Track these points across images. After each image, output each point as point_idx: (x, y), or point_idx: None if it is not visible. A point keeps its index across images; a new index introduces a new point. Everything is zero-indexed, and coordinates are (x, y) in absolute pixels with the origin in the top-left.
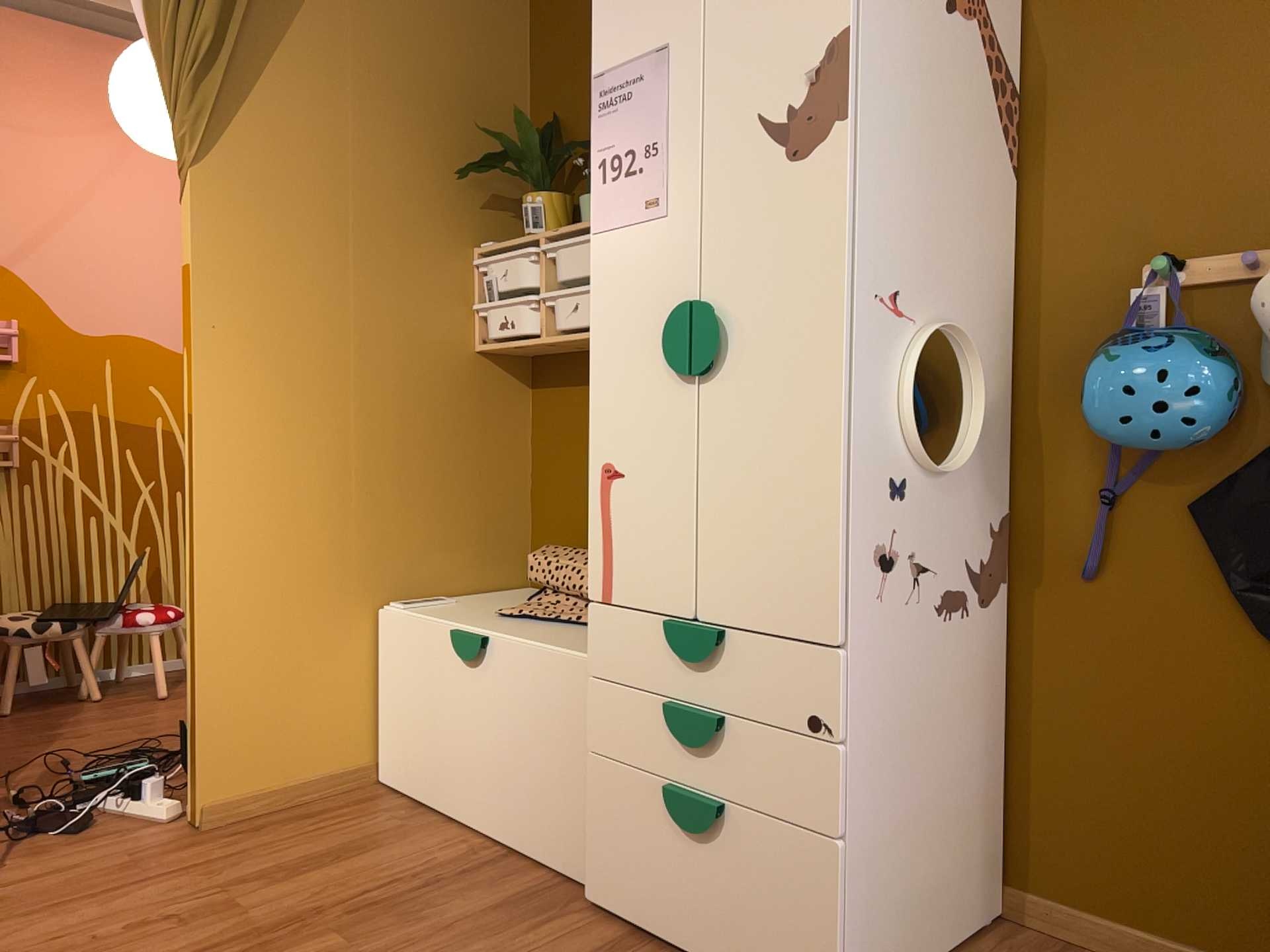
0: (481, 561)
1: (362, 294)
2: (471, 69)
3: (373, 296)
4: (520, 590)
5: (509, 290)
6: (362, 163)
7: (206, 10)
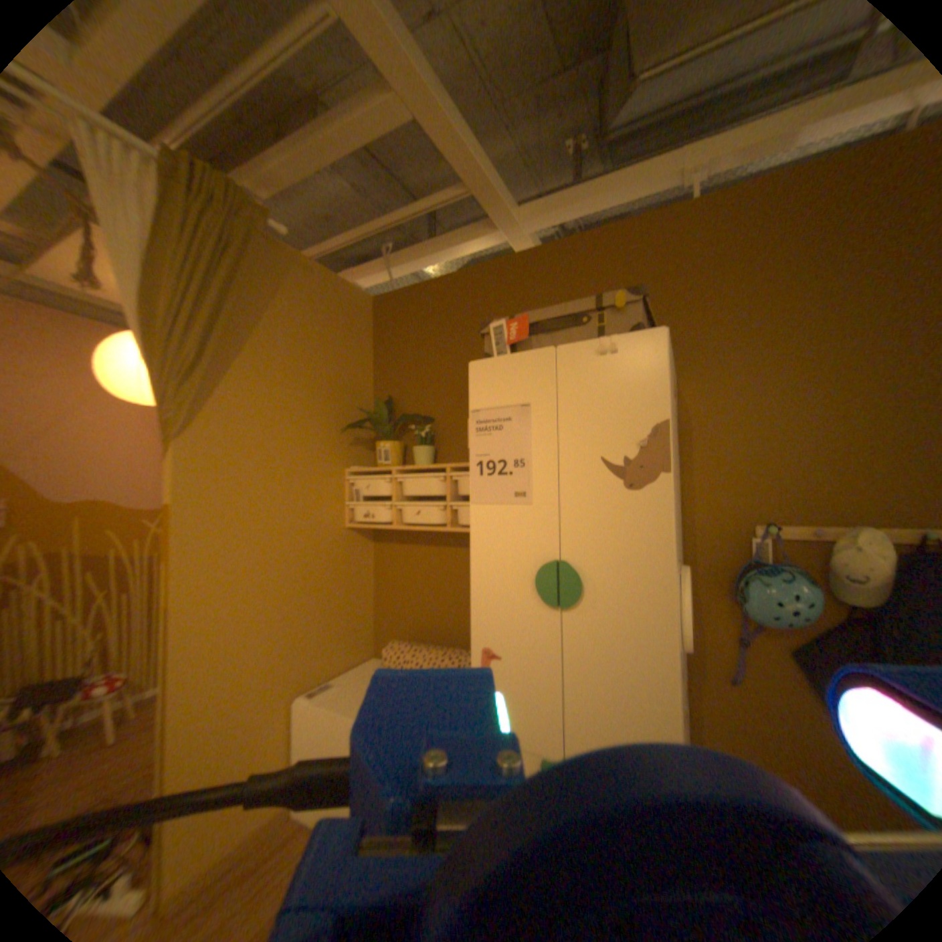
0: (350, 649)
1: (285, 506)
2: (345, 369)
3: (291, 505)
4: (372, 661)
5: (371, 495)
6: (285, 426)
7: (190, 338)
